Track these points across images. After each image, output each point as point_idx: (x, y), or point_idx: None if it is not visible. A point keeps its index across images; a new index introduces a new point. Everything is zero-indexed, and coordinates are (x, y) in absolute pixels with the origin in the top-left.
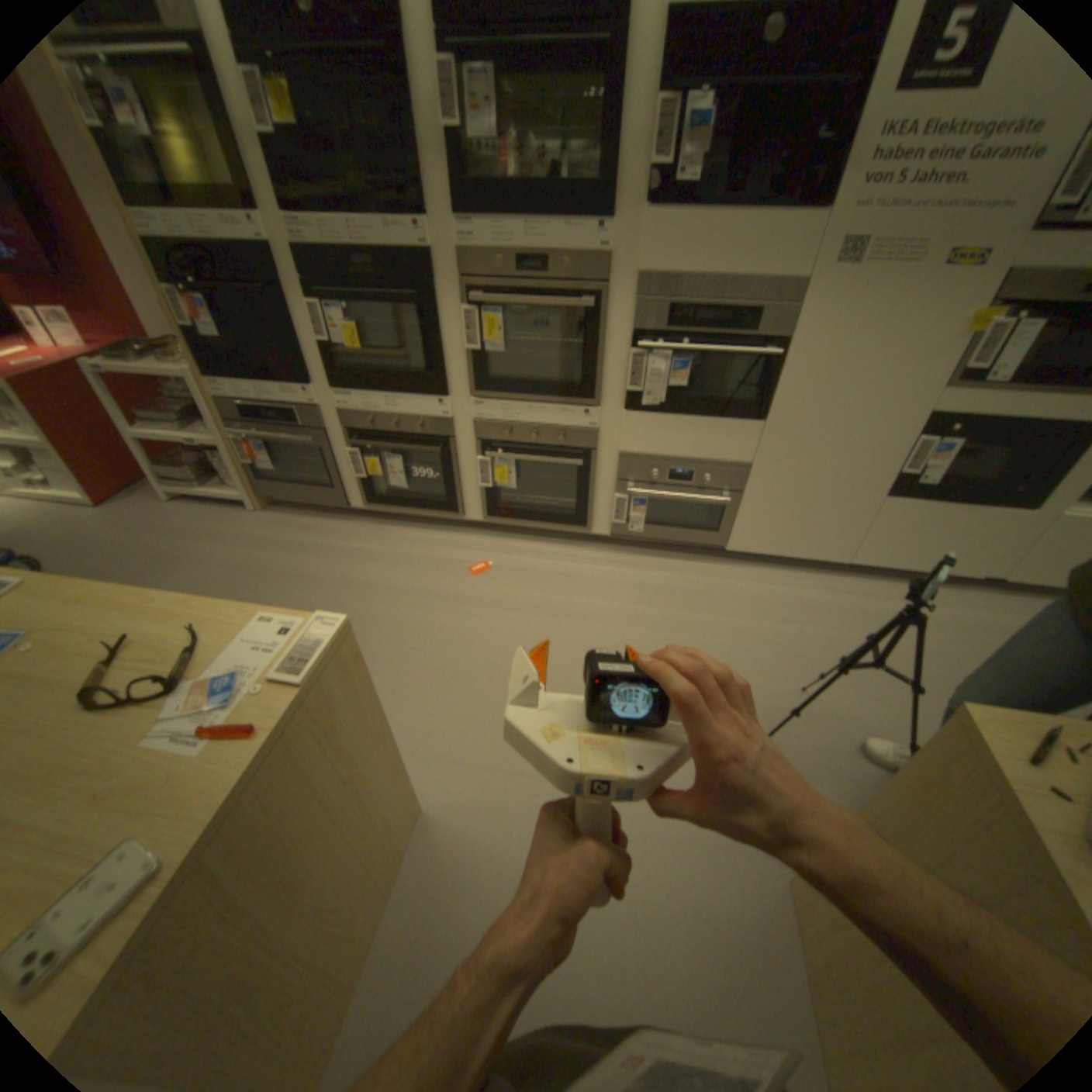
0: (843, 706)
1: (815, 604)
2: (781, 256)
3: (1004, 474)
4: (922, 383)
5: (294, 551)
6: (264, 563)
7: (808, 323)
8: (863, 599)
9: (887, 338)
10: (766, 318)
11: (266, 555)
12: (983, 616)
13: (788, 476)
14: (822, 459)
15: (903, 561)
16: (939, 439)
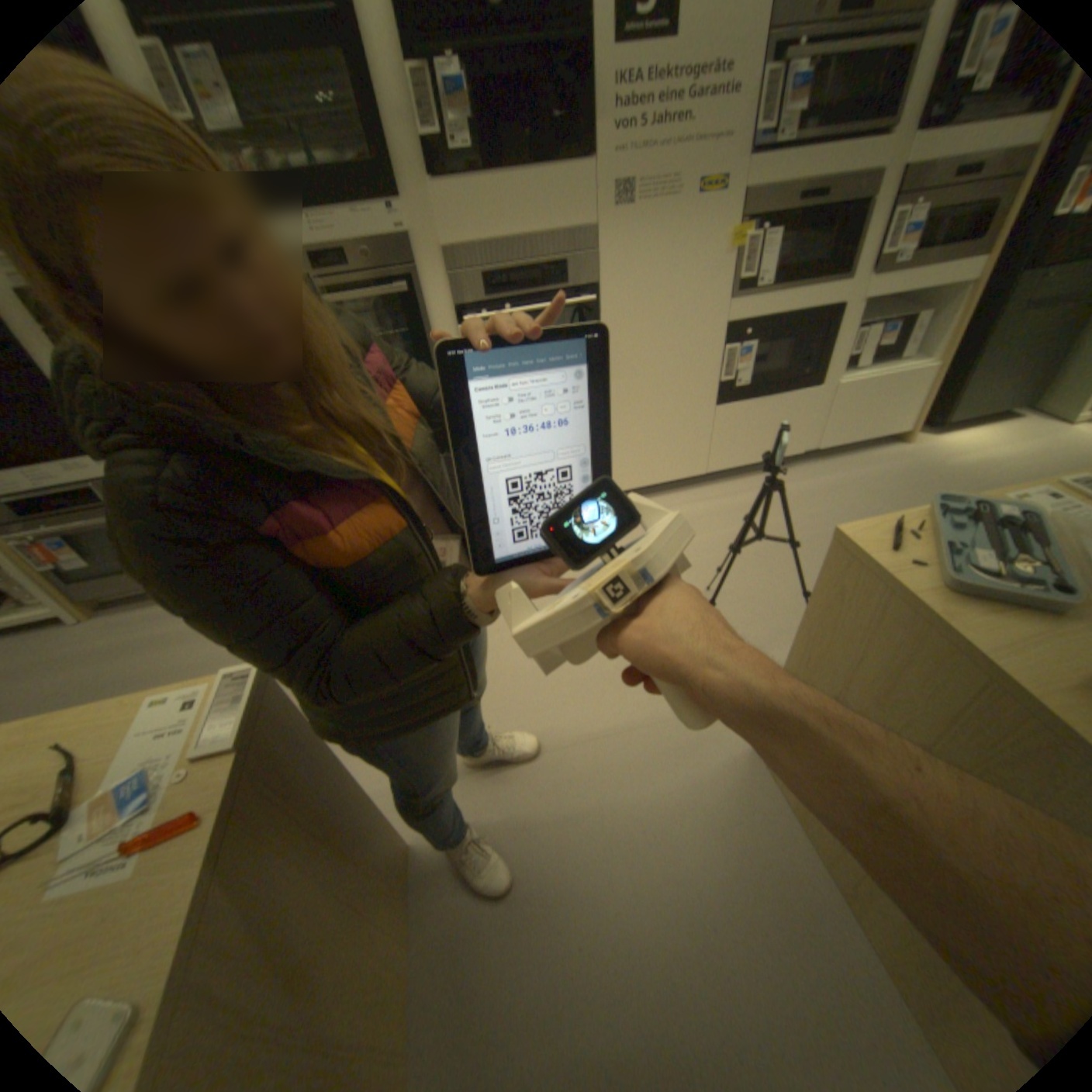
0: (740, 590)
1: (690, 517)
2: (566, 209)
3: (790, 364)
4: (711, 301)
5: (148, 649)
6: (113, 676)
7: (607, 268)
8: (723, 500)
9: (674, 268)
10: (571, 270)
11: (112, 666)
12: (811, 483)
13: (633, 412)
14: (656, 388)
15: (742, 458)
16: (738, 347)
